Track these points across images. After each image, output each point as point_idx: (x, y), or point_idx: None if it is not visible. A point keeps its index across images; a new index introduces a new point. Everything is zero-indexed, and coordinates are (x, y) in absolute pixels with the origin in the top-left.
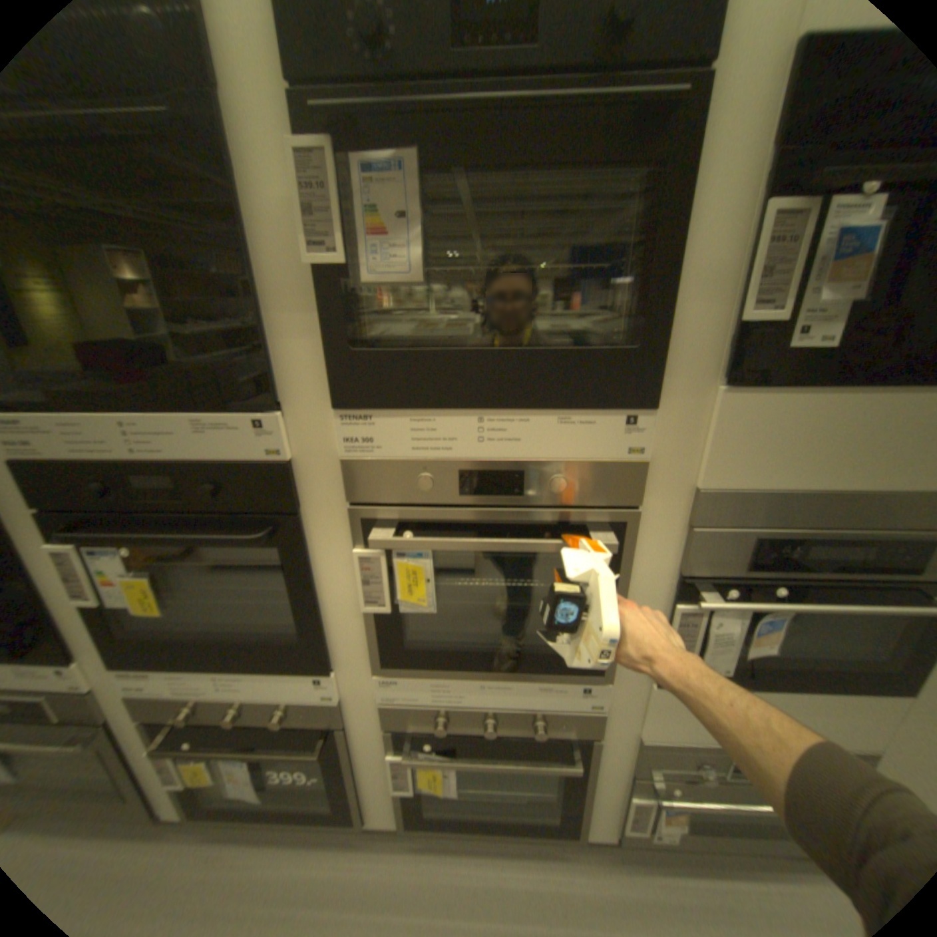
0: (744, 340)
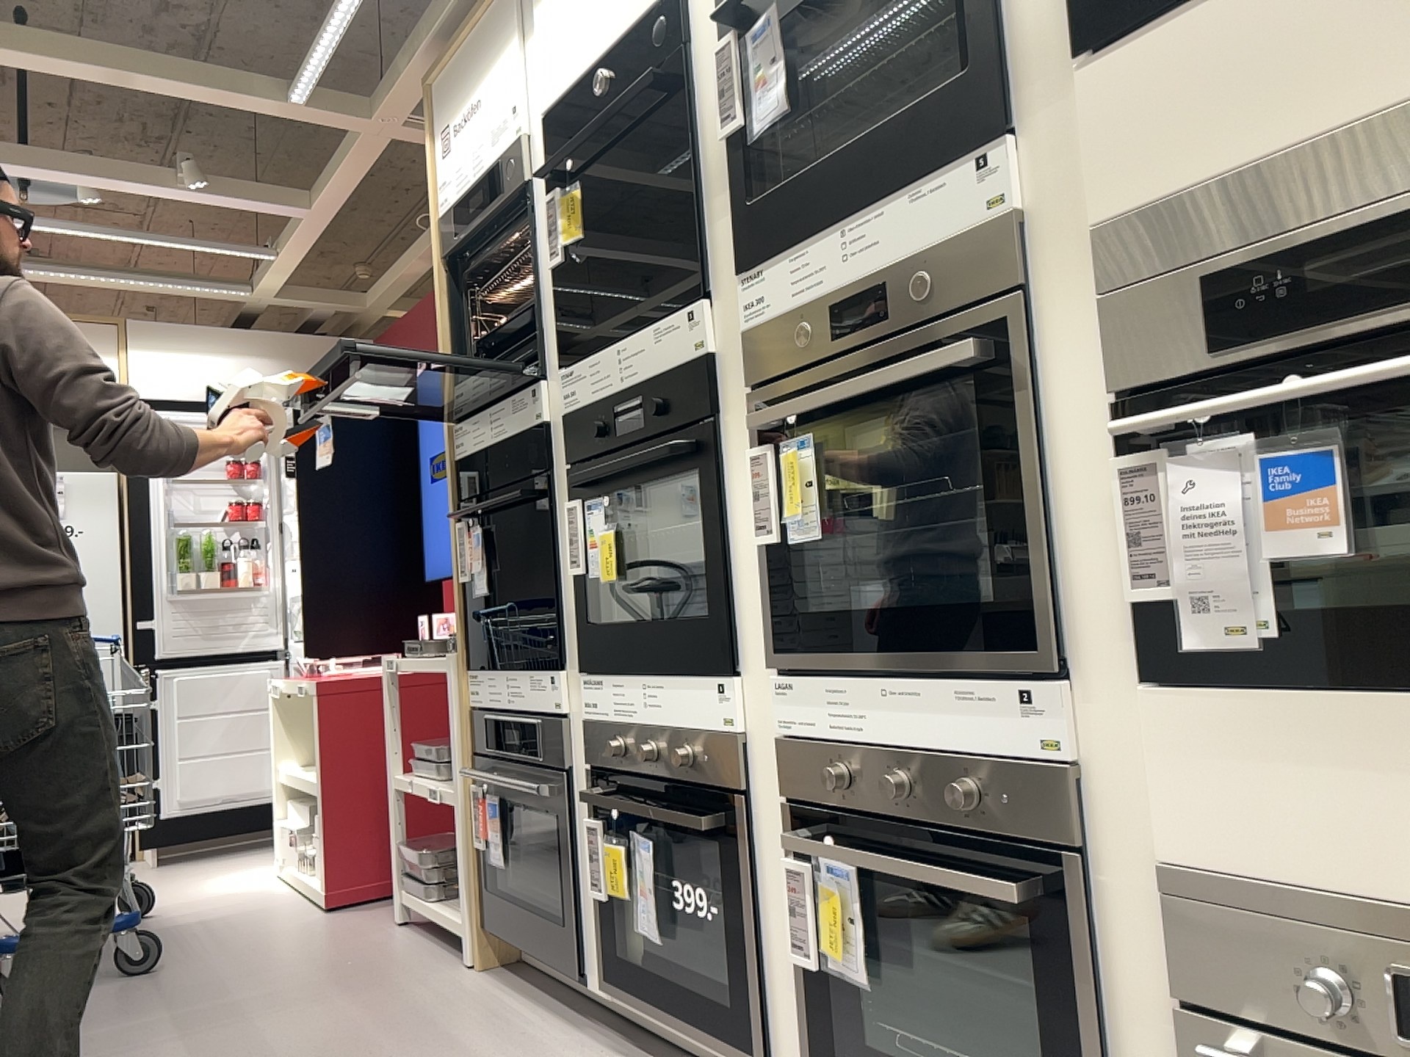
0: None
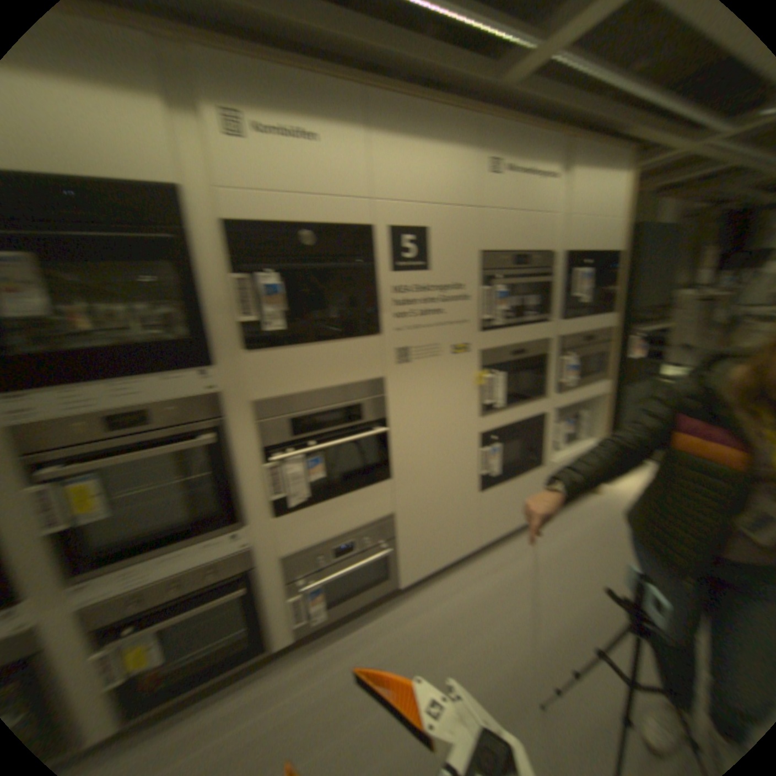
0: (239, 331)
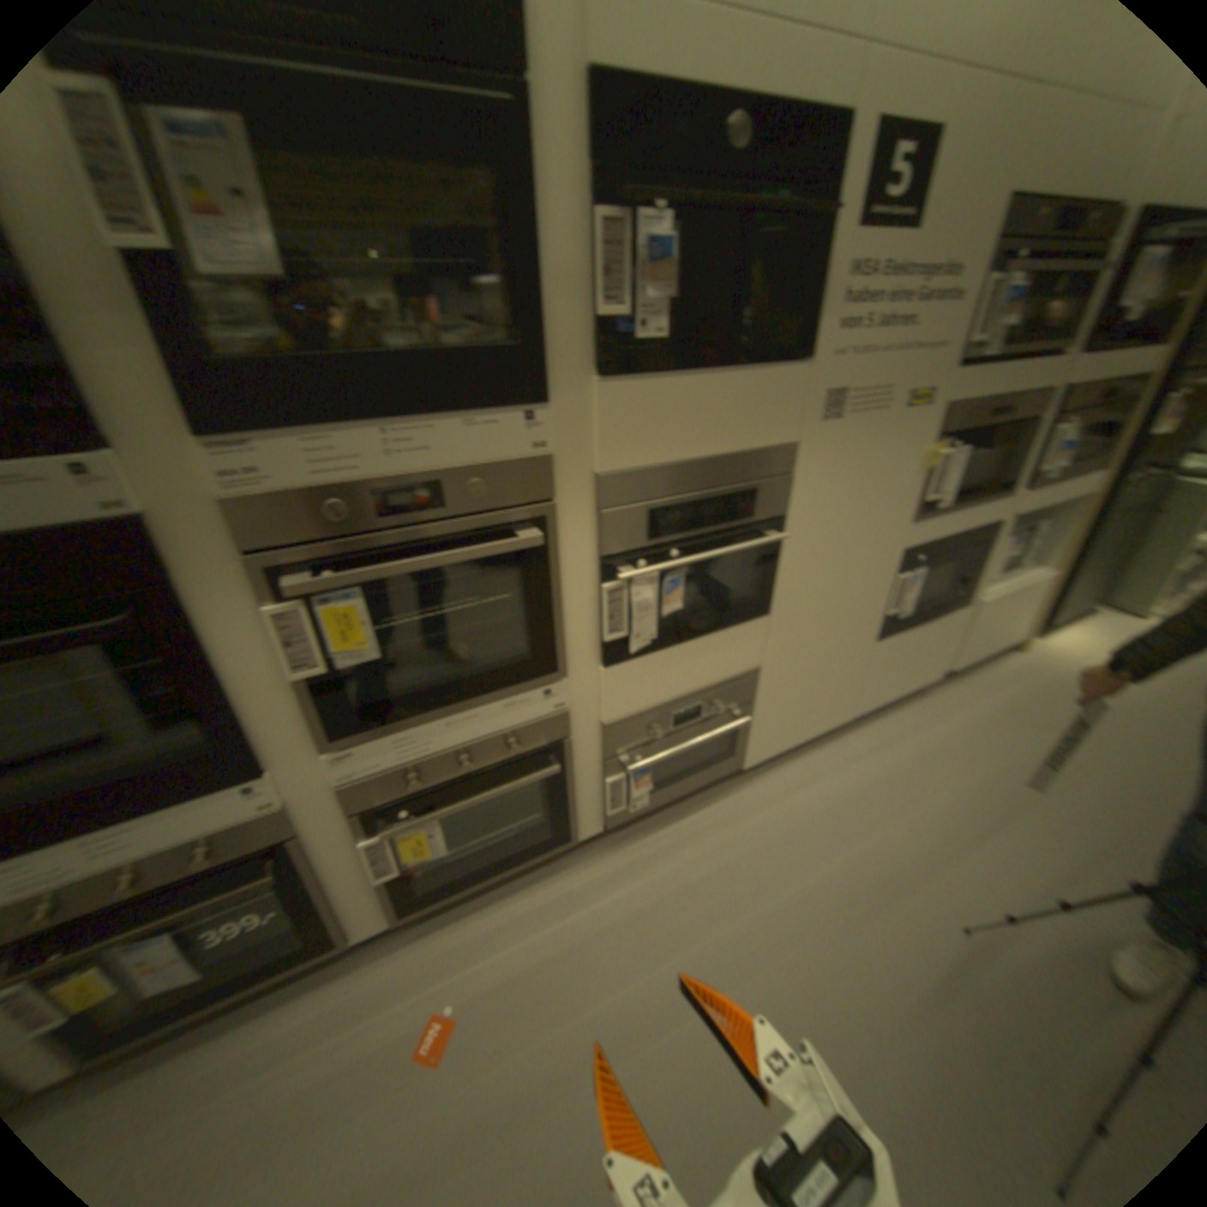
0: (598, 336)
